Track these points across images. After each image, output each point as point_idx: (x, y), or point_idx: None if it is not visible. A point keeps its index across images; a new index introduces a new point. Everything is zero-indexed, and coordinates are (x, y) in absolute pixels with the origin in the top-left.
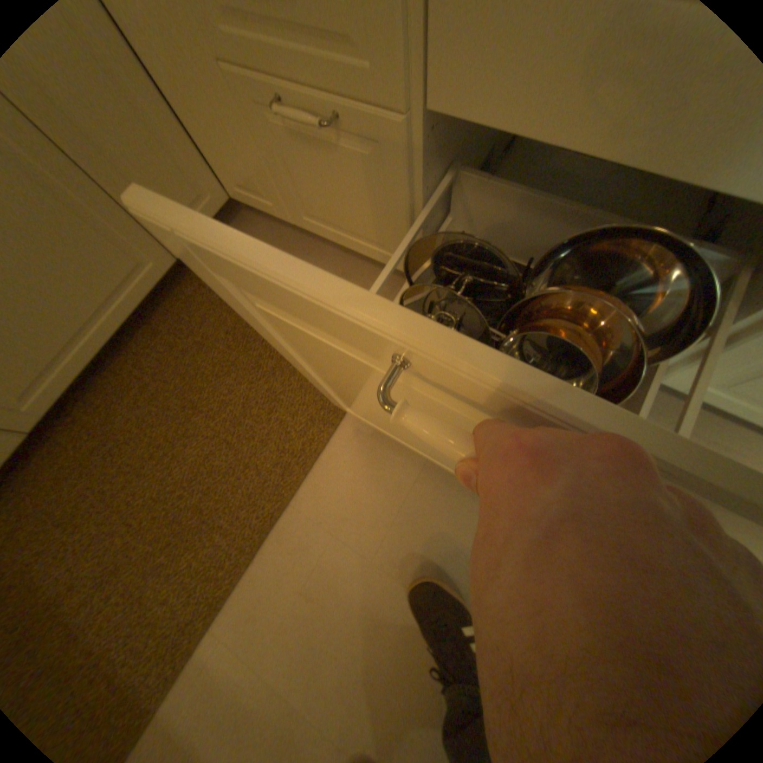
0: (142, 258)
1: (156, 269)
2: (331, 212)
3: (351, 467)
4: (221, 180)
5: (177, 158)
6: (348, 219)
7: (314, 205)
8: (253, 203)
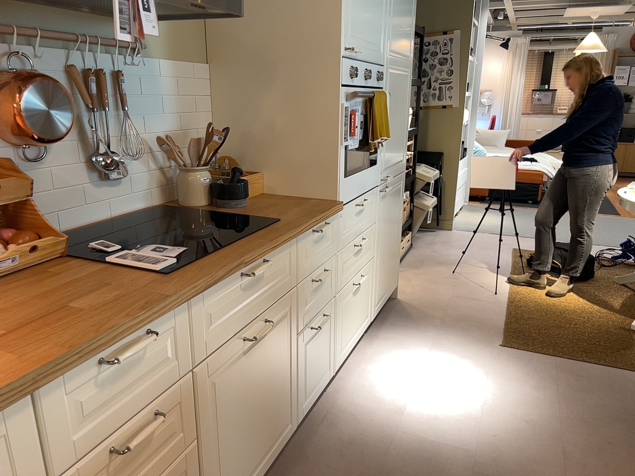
0: None
1: None
2: None
3: None
4: None
5: None
6: None
7: None
8: None
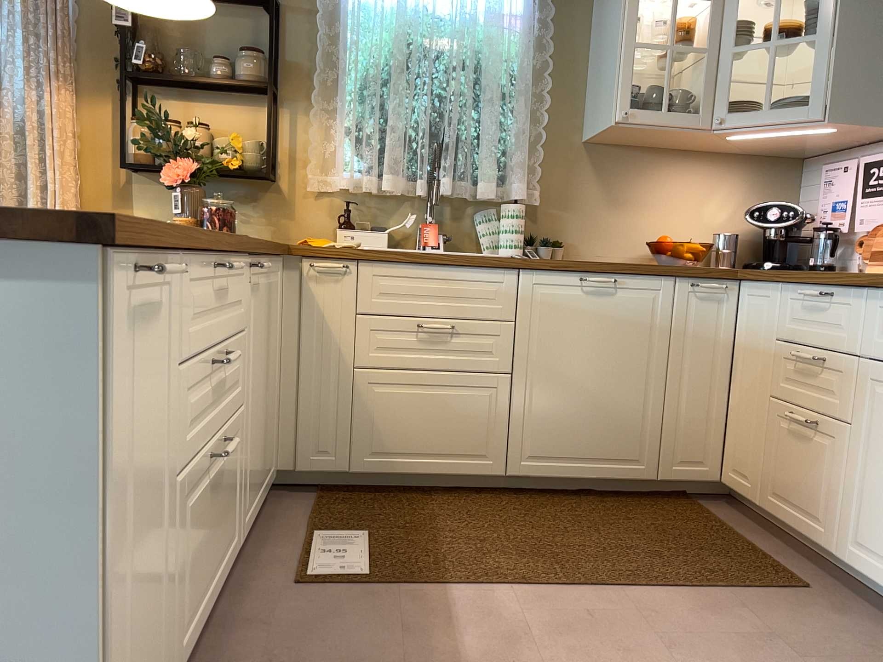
0: (646, 460)
1: (645, 473)
2: (794, 490)
3: (687, 607)
4: (727, 465)
5: (711, 437)
6: (804, 495)
7: (784, 484)
8: (739, 484)
